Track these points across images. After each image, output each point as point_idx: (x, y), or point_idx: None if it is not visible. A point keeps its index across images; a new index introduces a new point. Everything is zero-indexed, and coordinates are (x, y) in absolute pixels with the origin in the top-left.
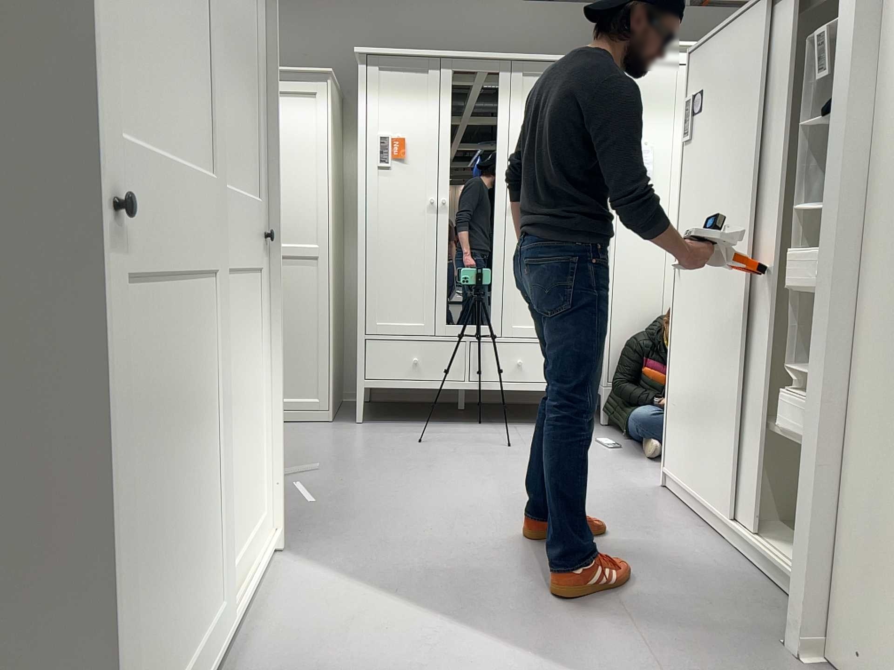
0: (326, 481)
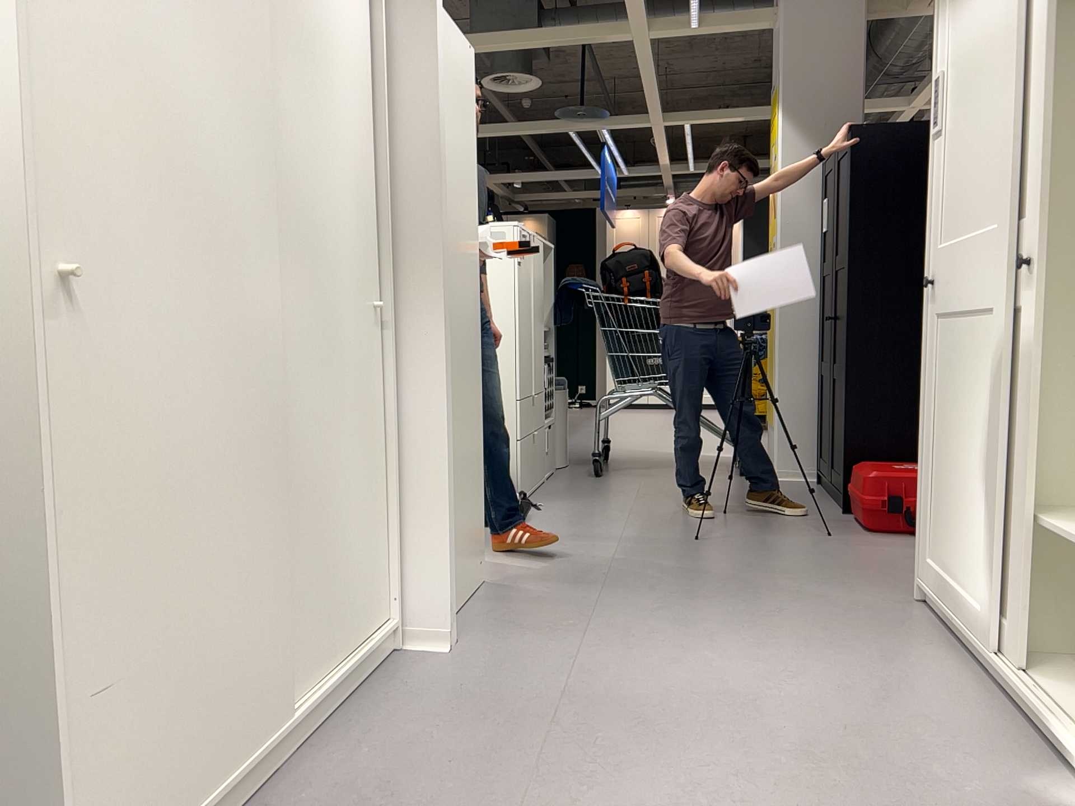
0: None
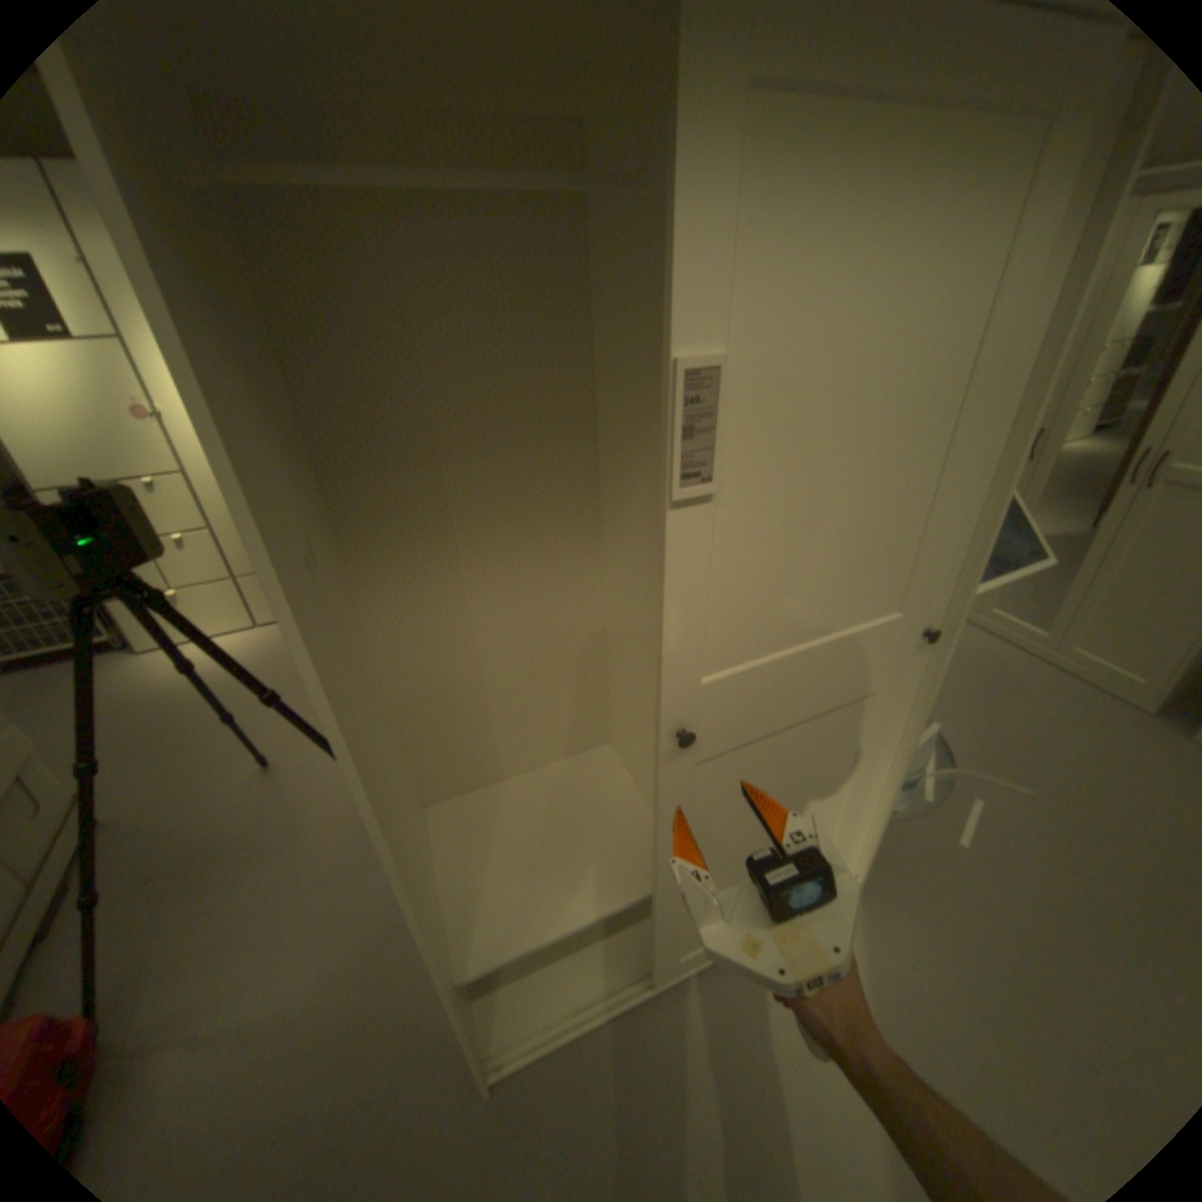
0: (1024, 824)
